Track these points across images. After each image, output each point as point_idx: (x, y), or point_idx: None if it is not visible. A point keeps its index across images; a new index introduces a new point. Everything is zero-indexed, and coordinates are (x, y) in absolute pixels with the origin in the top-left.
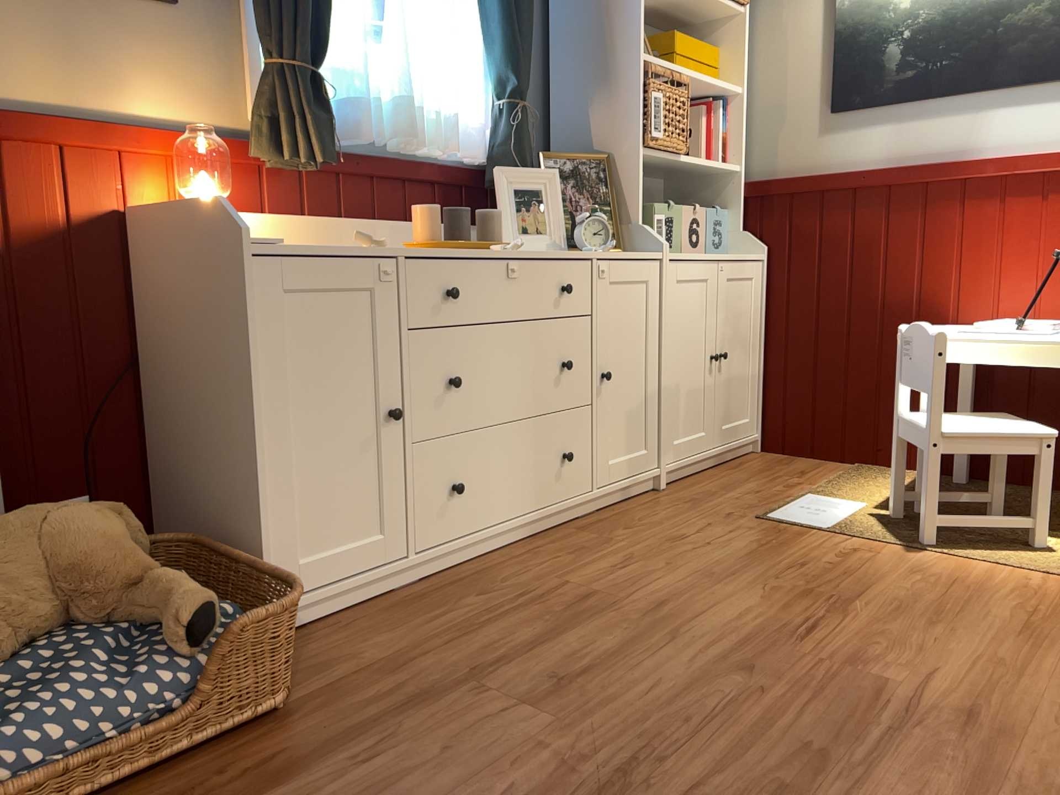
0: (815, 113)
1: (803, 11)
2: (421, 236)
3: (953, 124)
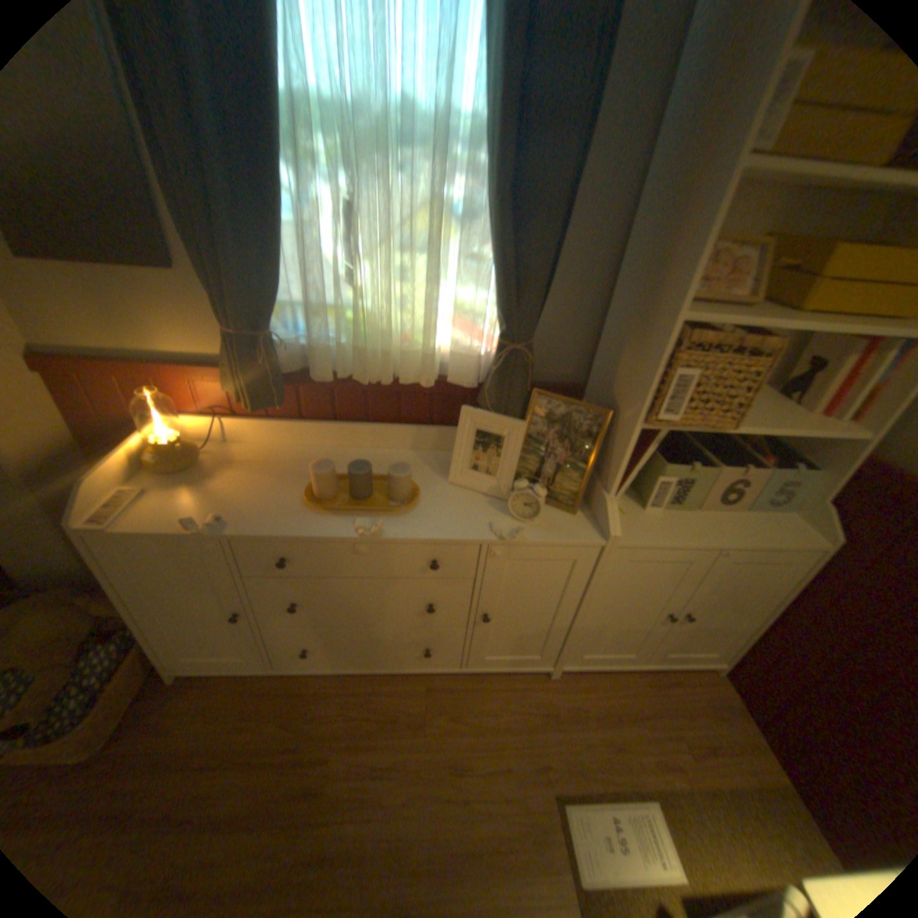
0: None
1: None
2: (316, 487)
3: None
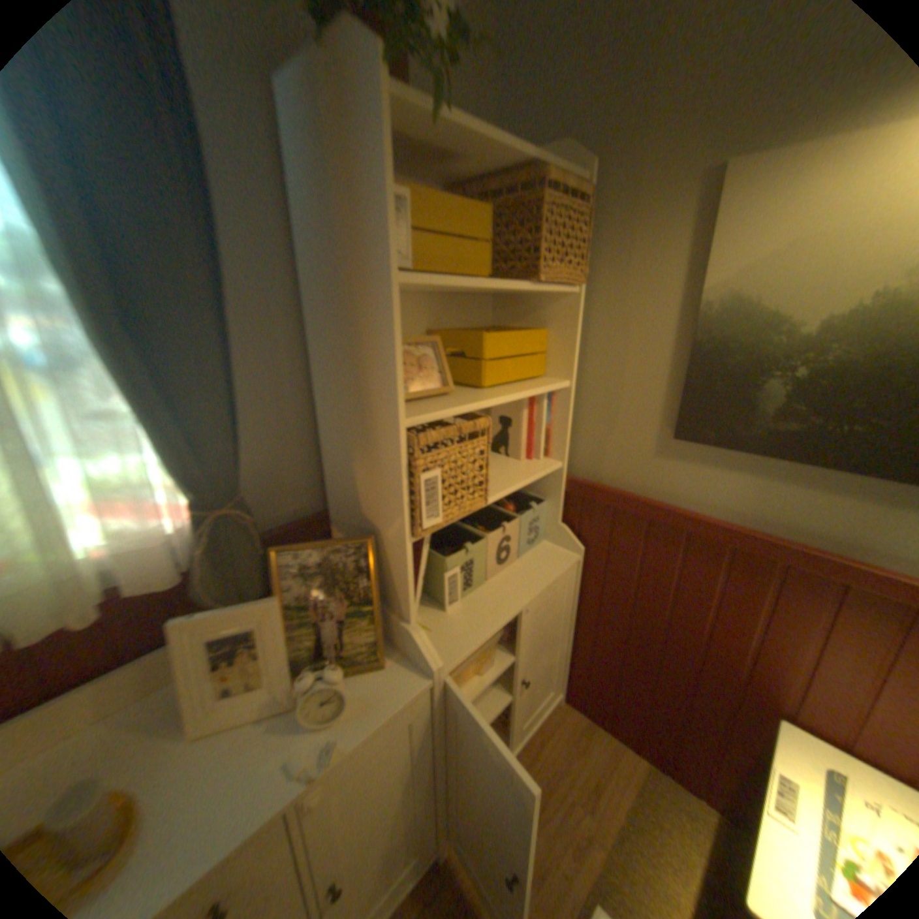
0: (654, 425)
1: (657, 296)
2: None
3: (853, 506)
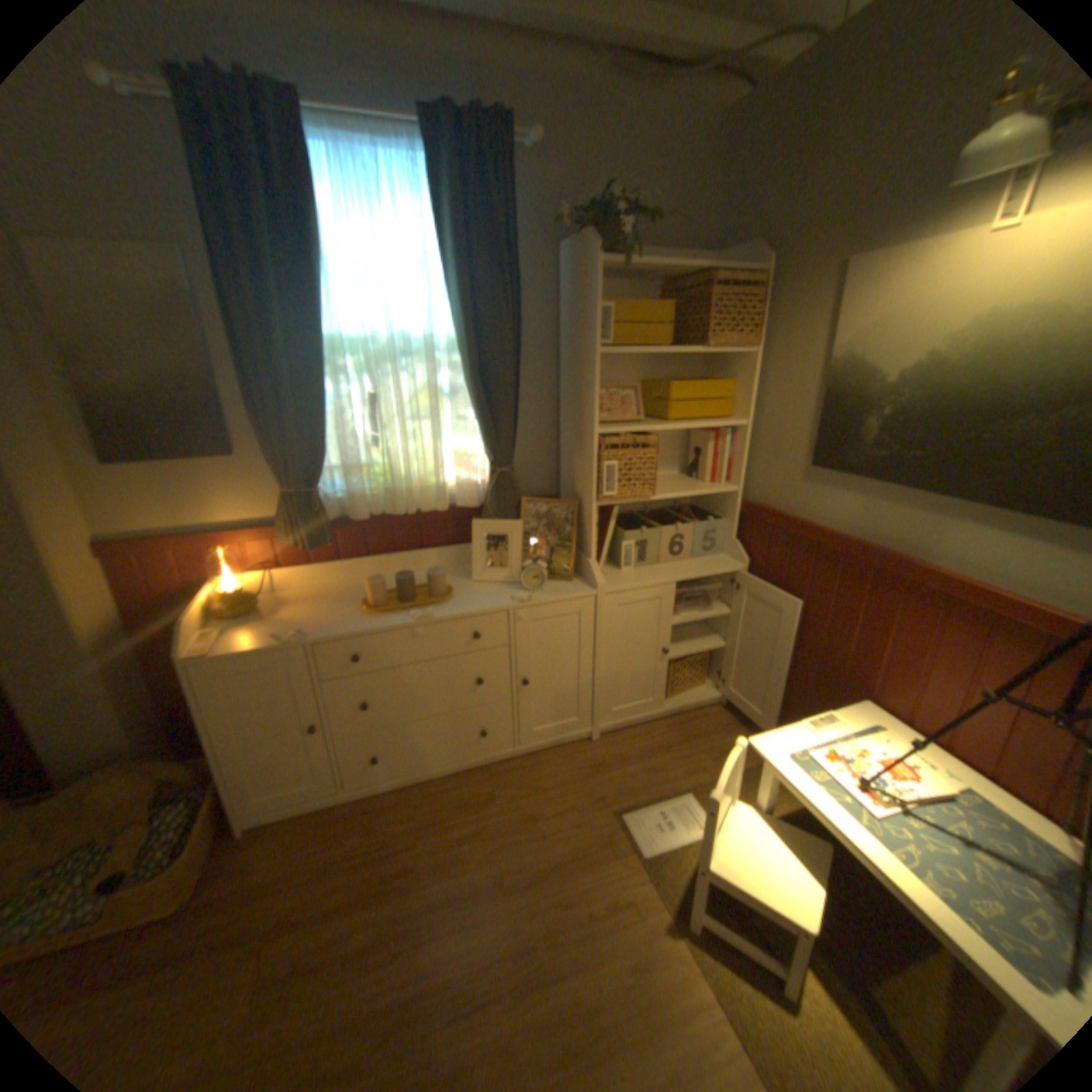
0: (802, 457)
1: (809, 355)
2: (371, 598)
3: (920, 517)
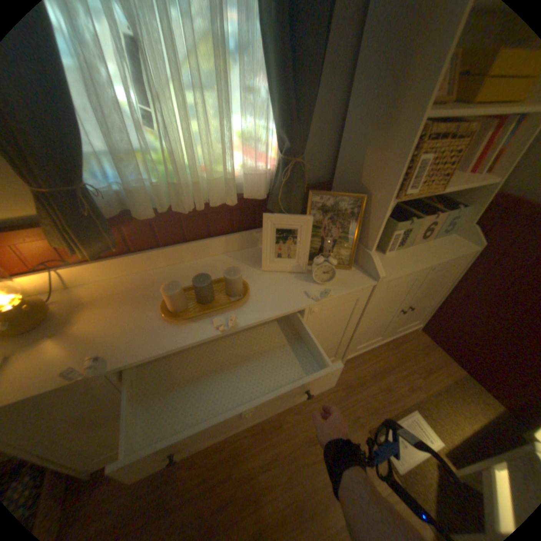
0: None
1: None
2: (170, 304)
3: None
